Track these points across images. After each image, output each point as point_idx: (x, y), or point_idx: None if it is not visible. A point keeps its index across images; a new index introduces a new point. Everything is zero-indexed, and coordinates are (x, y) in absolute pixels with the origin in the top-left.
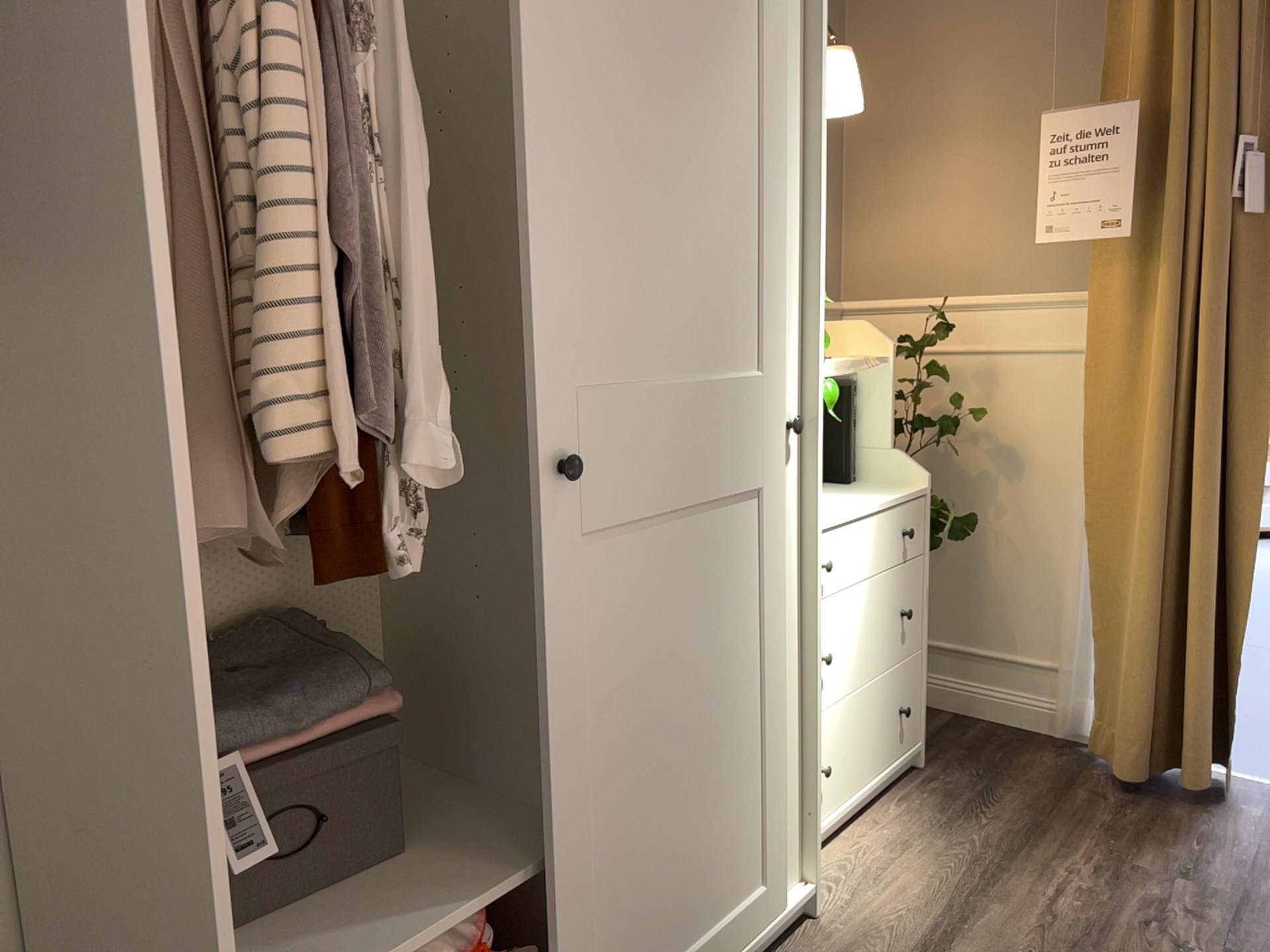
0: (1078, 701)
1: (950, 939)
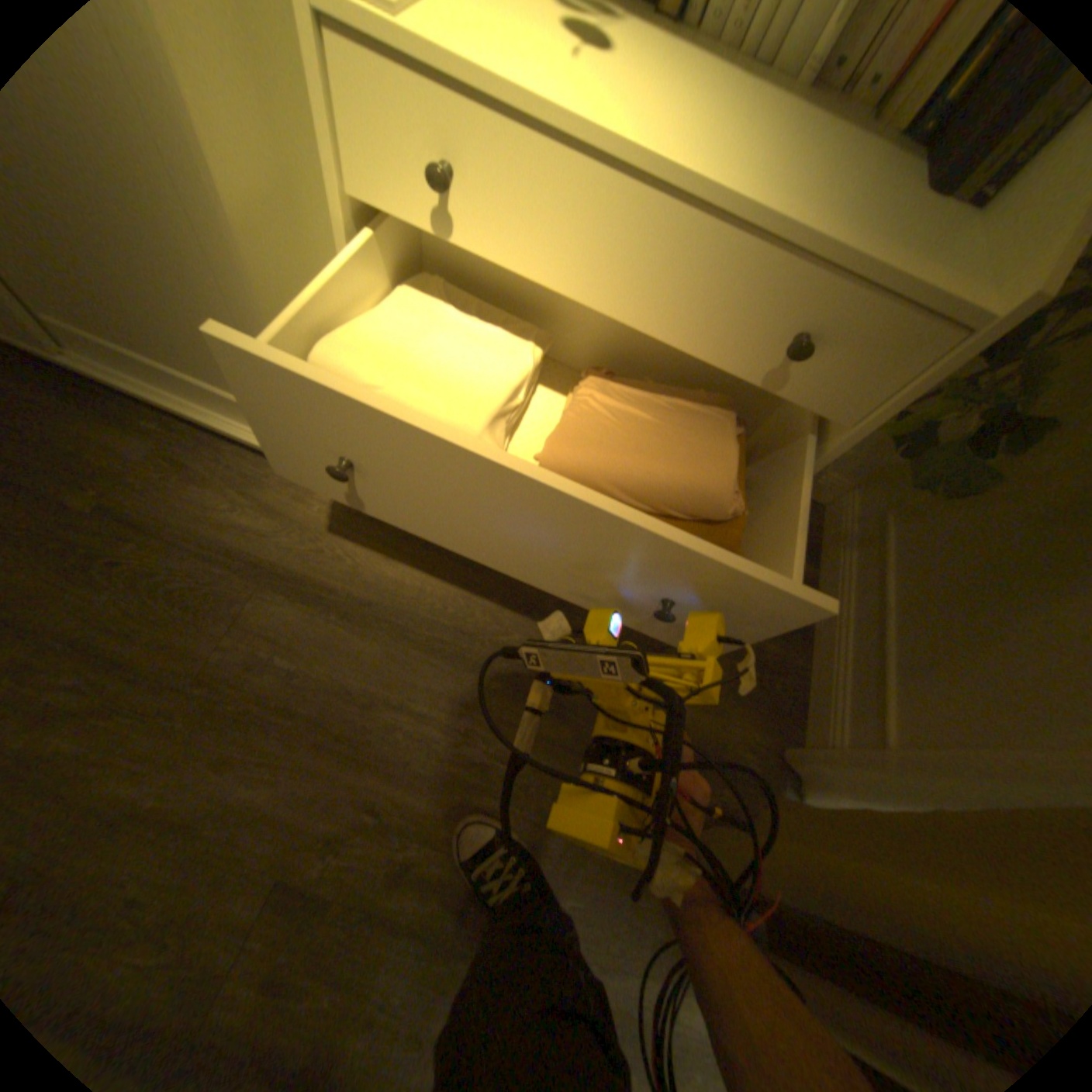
0: (830, 771)
1: (311, 601)
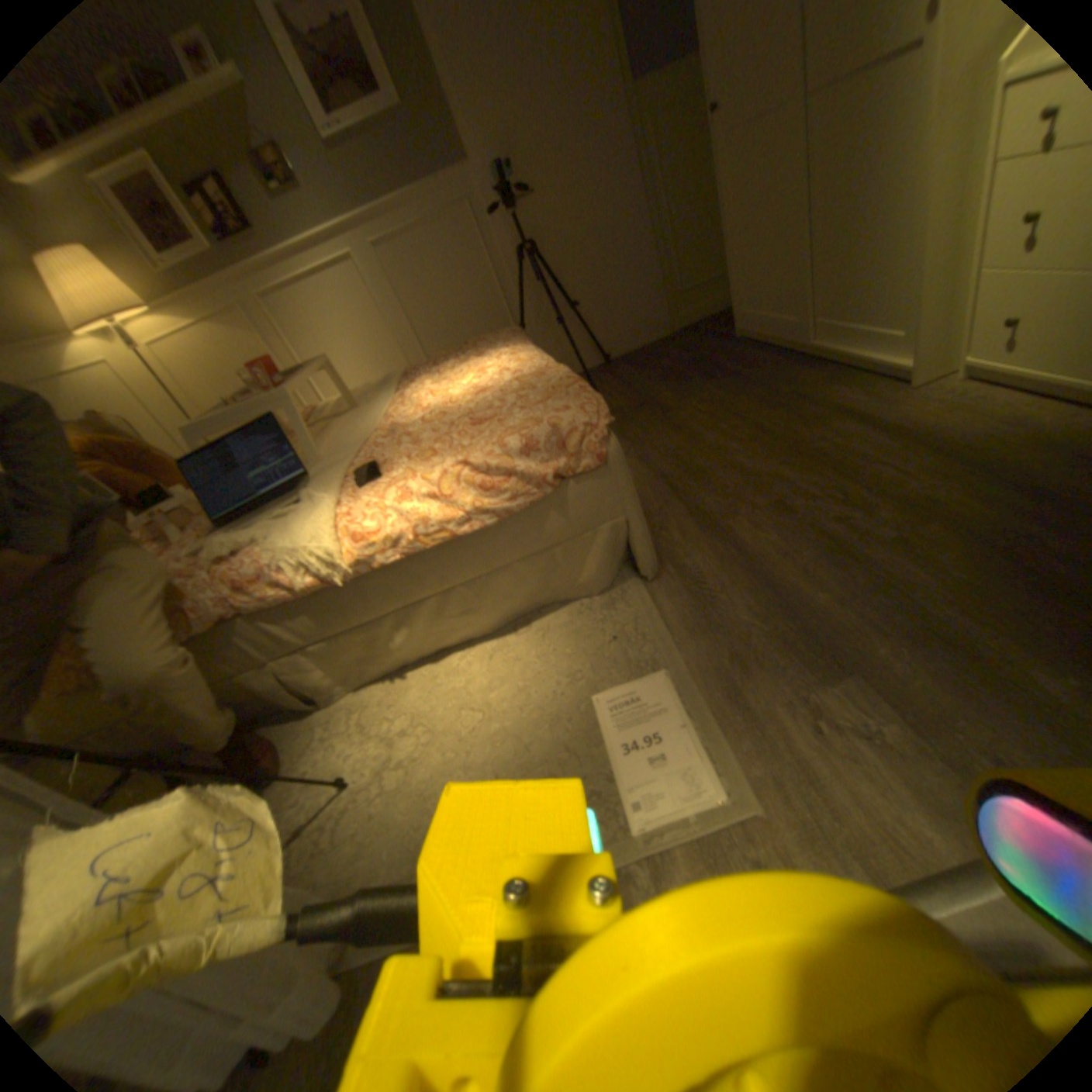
0: None
1: (873, 424)
